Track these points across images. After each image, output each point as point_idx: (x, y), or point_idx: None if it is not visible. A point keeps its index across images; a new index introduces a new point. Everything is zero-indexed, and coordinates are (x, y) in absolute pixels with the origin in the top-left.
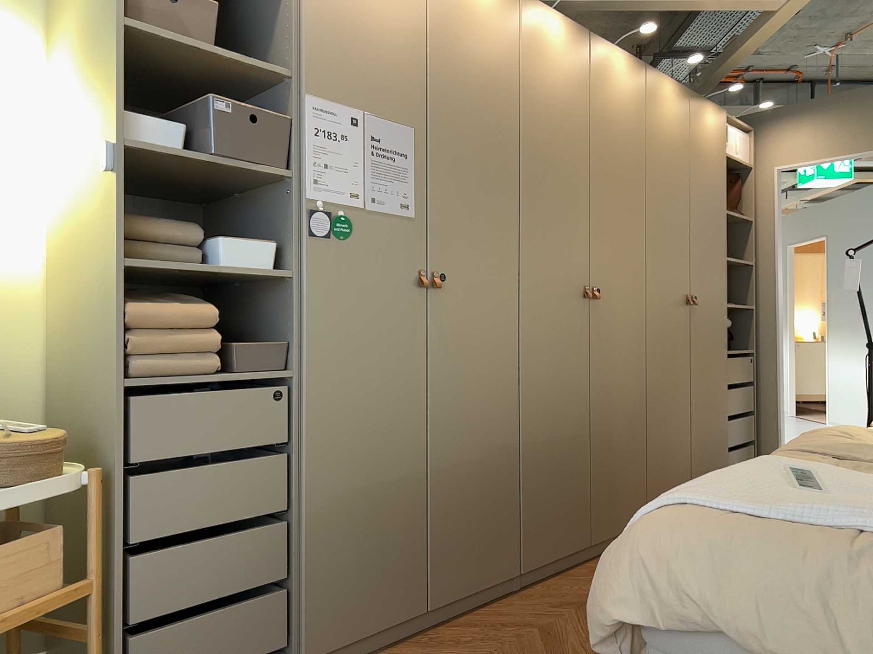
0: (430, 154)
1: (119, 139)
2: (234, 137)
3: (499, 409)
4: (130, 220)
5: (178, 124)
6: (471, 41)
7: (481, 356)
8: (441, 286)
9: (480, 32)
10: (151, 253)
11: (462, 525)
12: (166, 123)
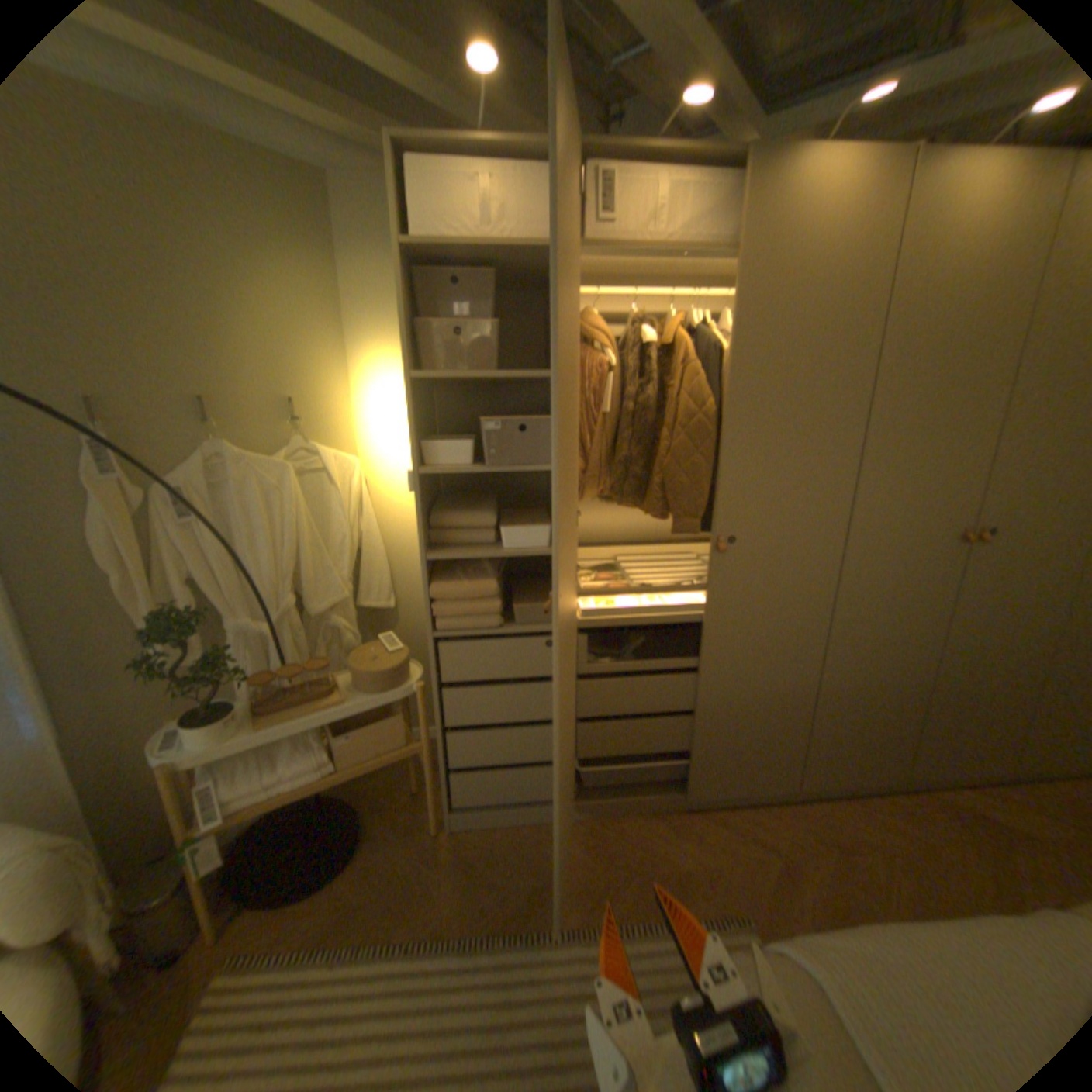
0: (727, 417)
1: (415, 470)
2: (506, 448)
3: (792, 659)
4: (442, 516)
5: (464, 444)
6: (808, 260)
7: (774, 612)
8: (728, 550)
9: (826, 241)
10: (458, 538)
11: (732, 749)
12: (458, 442)
